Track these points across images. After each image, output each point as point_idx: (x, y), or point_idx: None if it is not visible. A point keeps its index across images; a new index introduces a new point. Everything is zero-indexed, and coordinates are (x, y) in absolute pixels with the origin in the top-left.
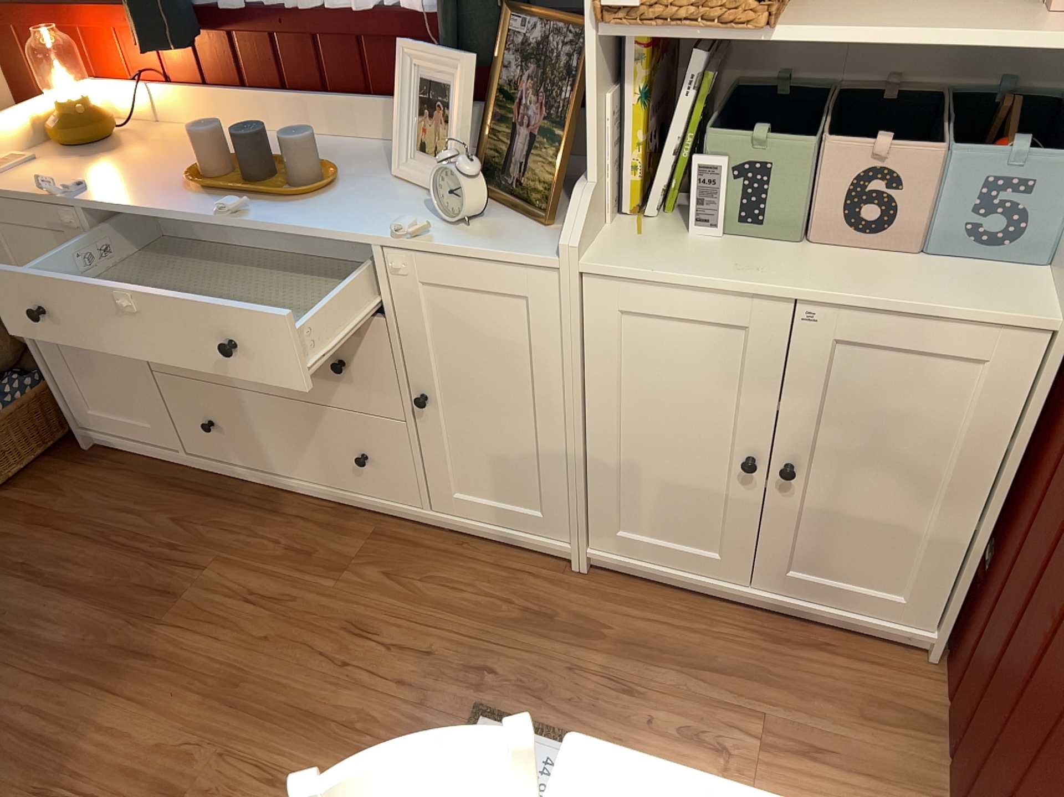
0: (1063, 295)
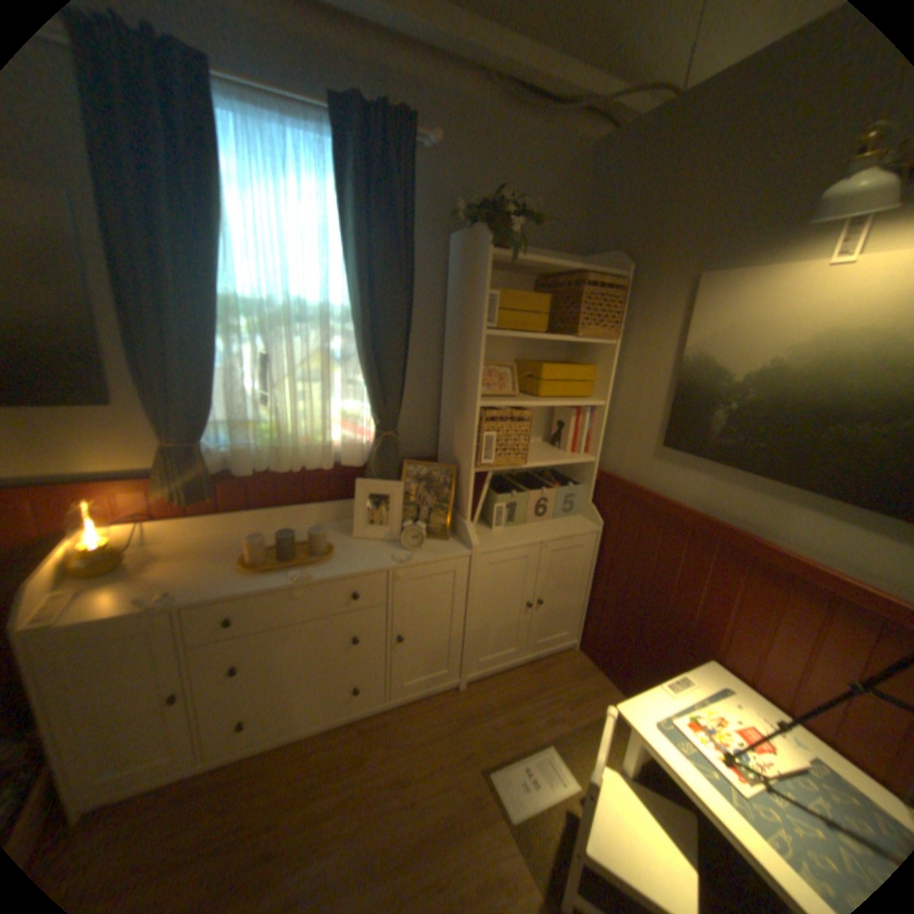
0: (591, 523)
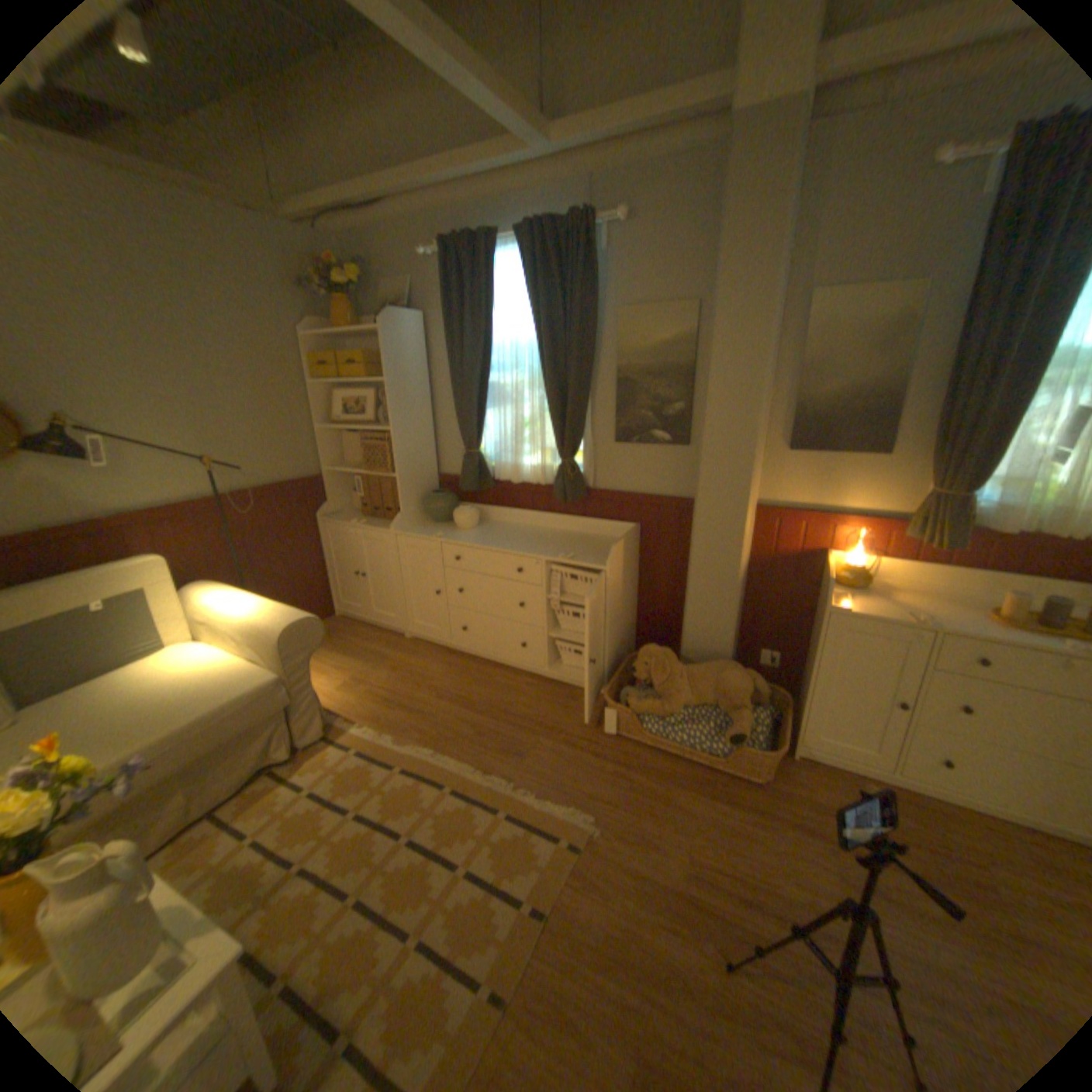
0: None
